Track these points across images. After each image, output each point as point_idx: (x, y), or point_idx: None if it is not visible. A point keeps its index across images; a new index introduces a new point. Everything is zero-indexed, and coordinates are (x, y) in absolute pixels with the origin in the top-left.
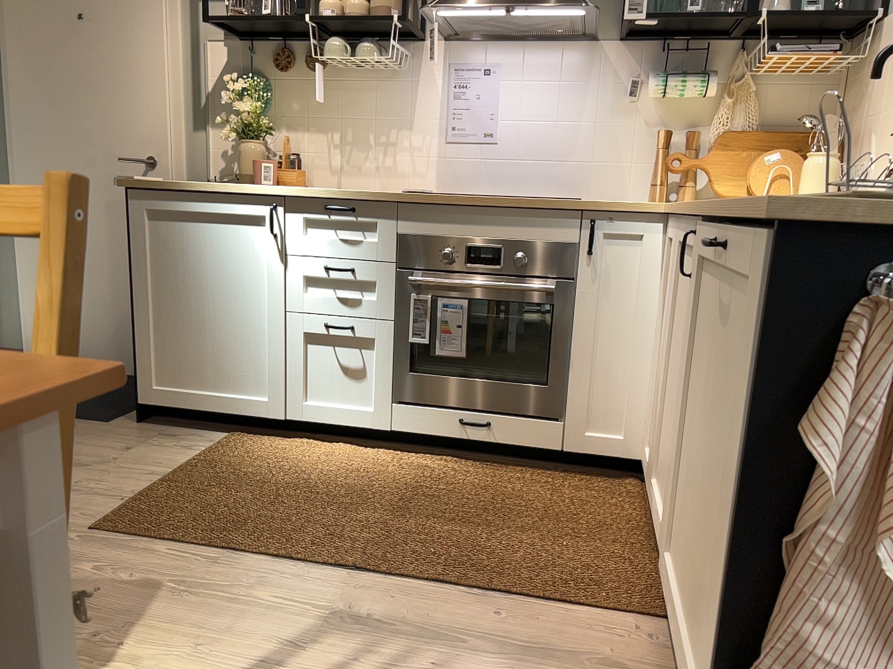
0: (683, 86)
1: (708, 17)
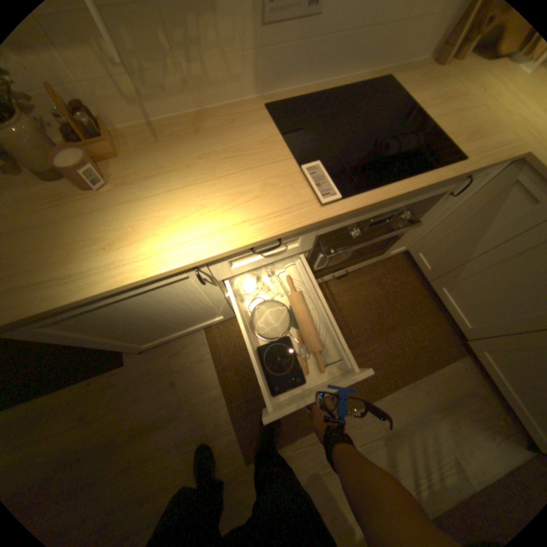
0: None
1: None
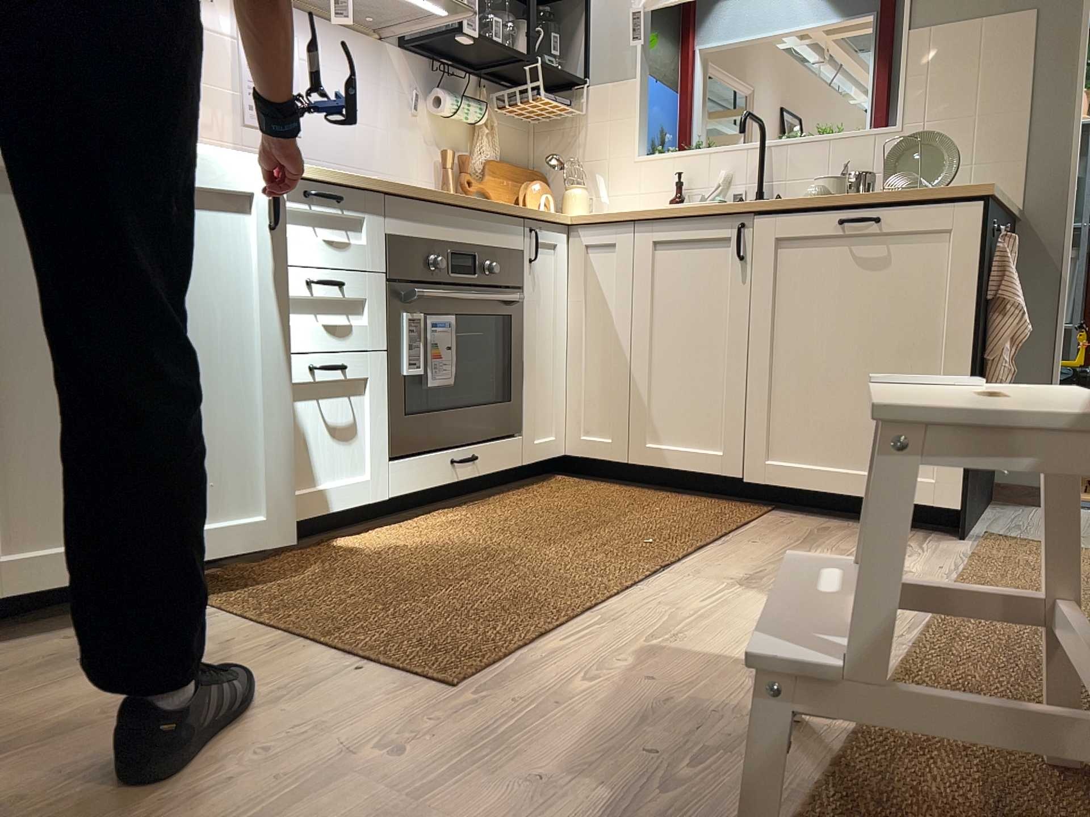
0: (472, 109)
1: (512, 52)
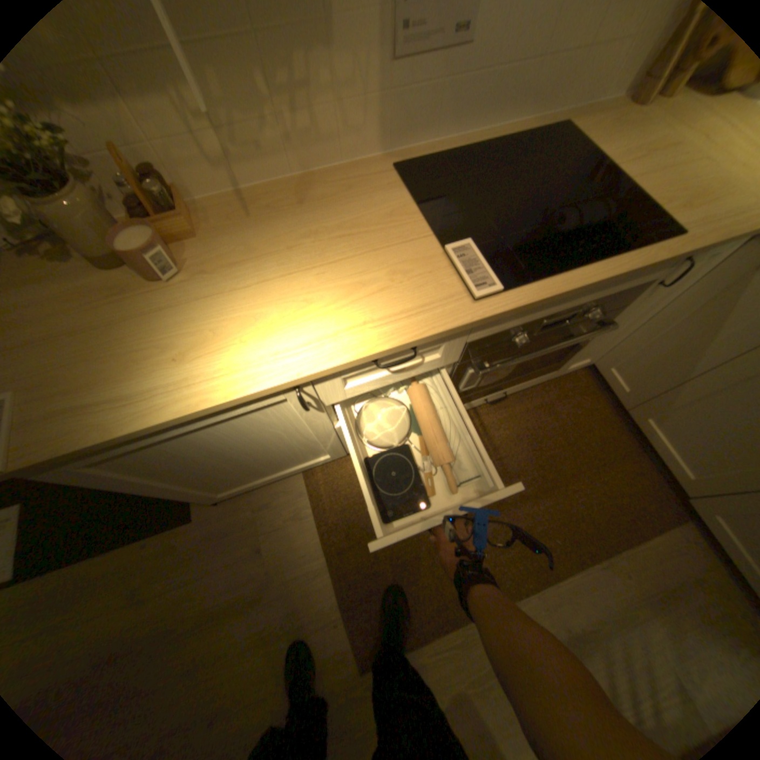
0: None
1: None
